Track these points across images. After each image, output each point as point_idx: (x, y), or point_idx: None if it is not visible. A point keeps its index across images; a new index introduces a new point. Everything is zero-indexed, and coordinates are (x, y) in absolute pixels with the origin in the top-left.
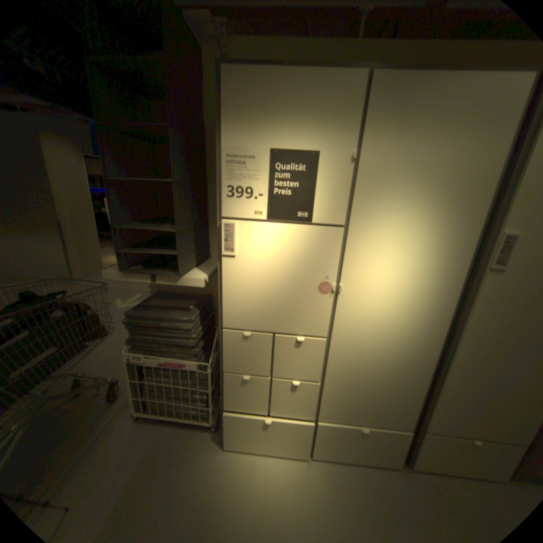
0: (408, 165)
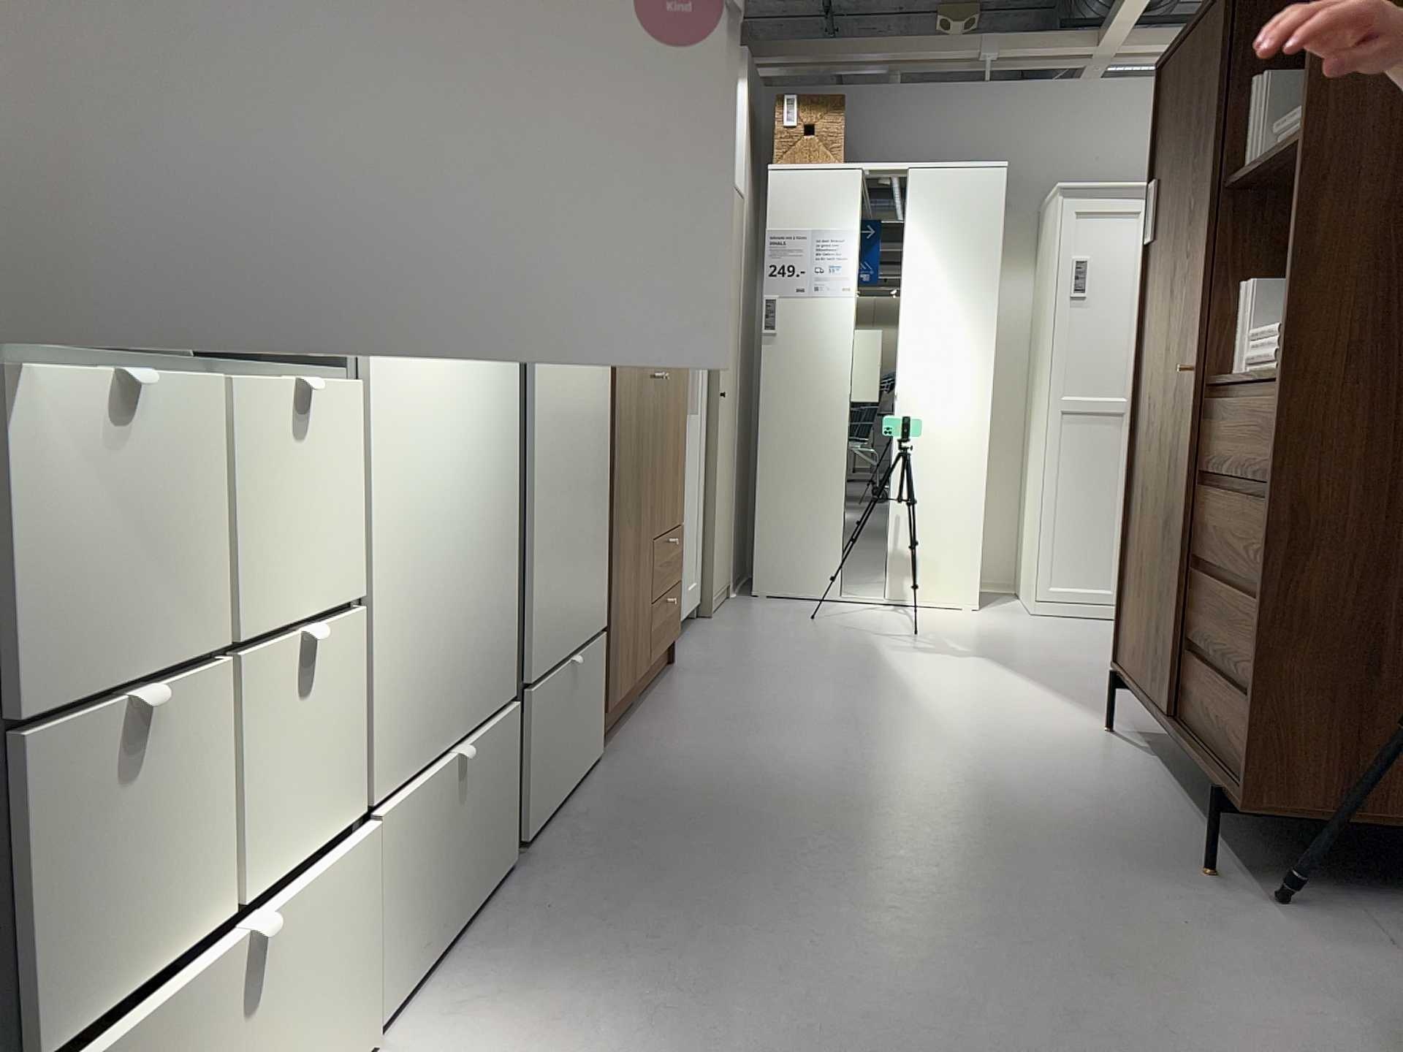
0: None
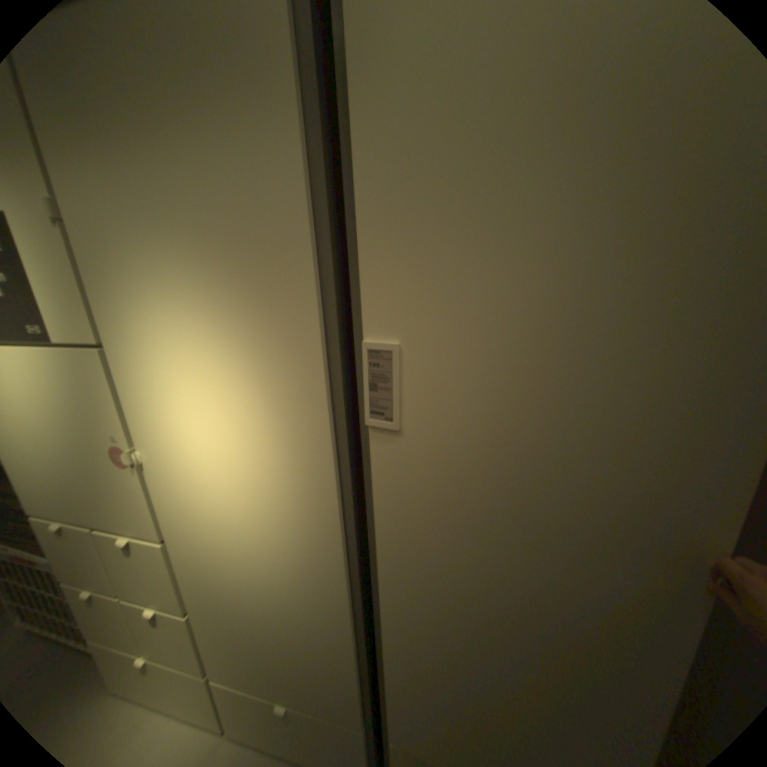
0: (138, 216)
